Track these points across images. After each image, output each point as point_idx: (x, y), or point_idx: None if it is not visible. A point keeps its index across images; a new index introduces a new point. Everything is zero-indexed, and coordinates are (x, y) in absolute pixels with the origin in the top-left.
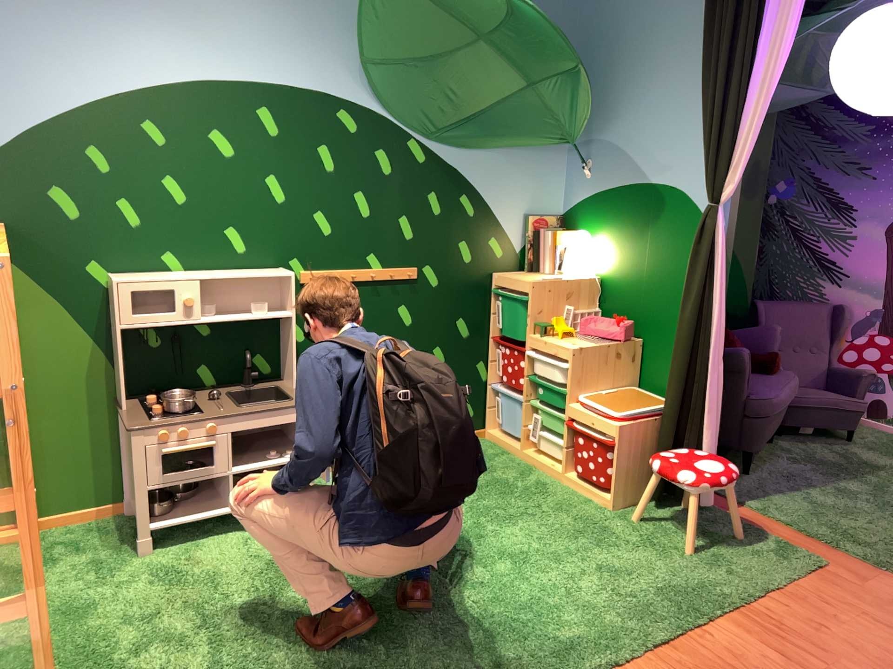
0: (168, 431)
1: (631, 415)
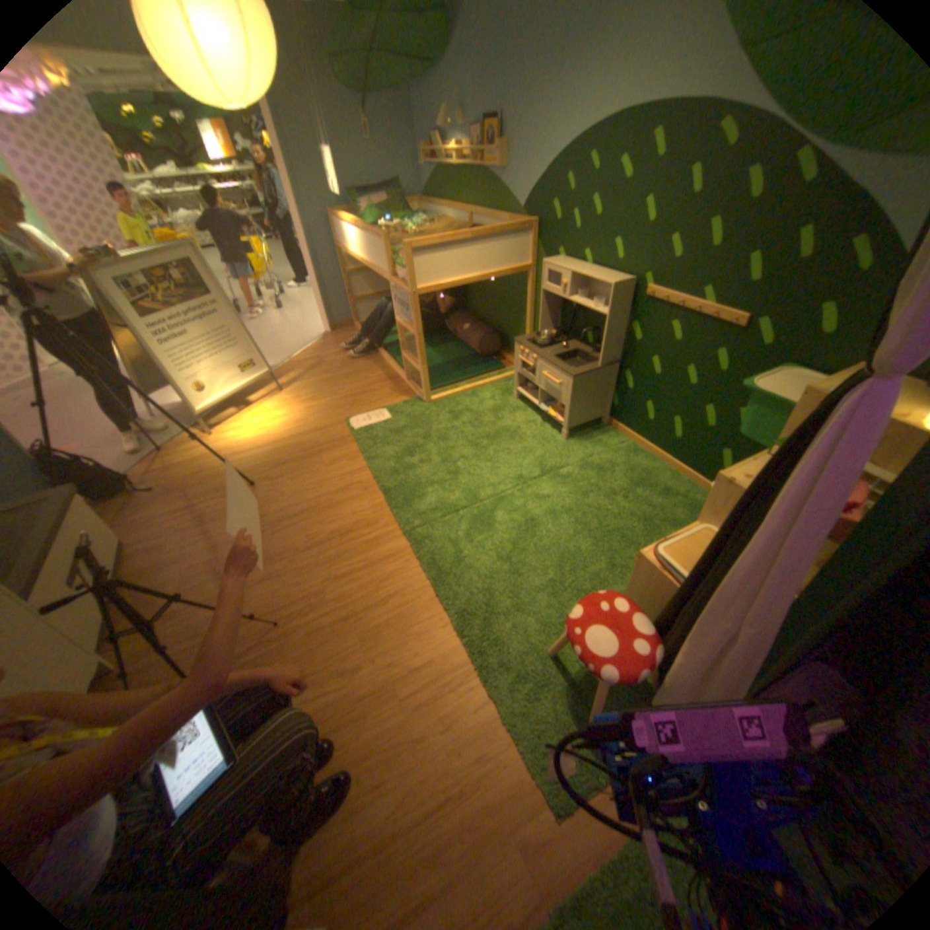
0: (519, 349)
1: (666, 572)
